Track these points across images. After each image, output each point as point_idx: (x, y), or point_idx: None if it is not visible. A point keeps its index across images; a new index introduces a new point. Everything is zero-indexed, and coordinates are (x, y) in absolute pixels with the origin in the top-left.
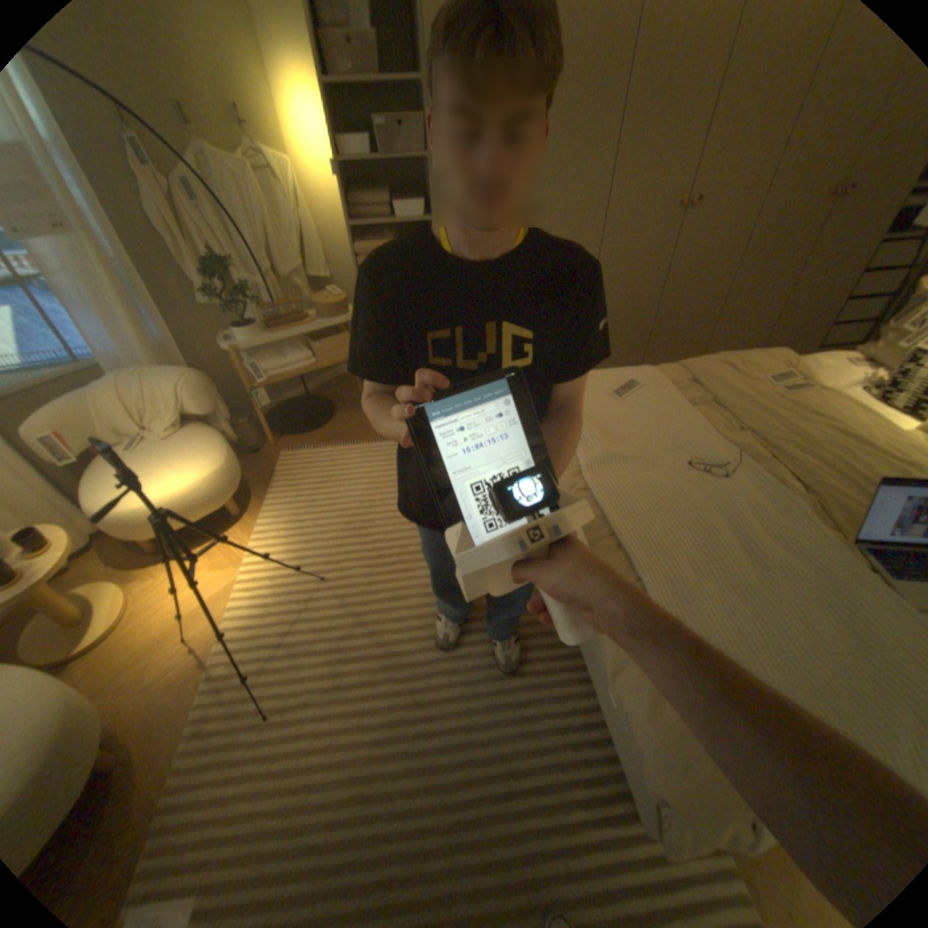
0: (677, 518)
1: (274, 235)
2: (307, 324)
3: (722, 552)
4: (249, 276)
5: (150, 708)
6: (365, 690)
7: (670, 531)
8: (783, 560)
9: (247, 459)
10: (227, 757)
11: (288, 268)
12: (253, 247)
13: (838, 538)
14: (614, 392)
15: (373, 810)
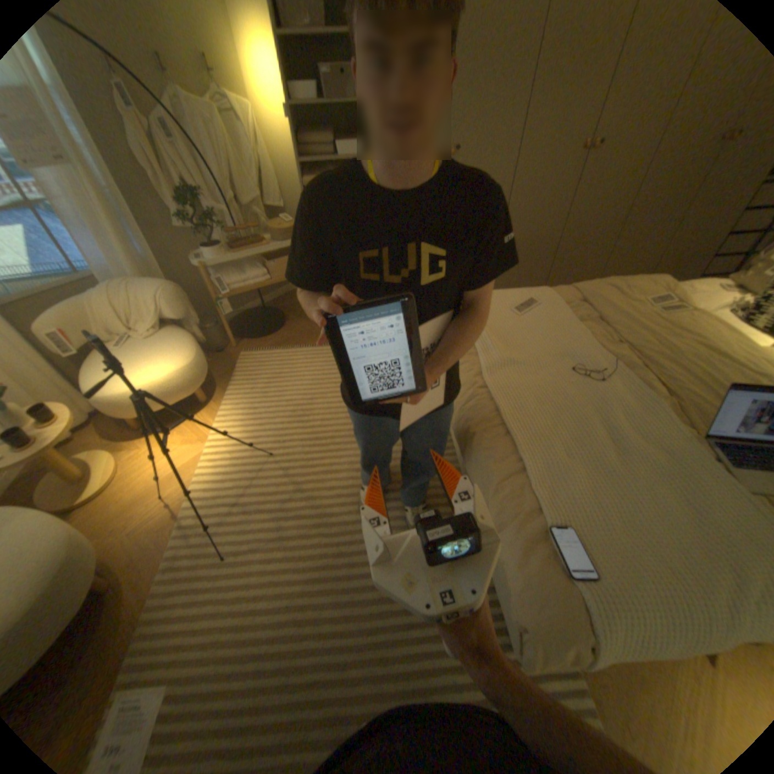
0: (558, 412)
1: (236, 169)
2: (263, 246)
3: (592, 441)
4: (215, 204)
5: (134, 548)
6: (301, 542)
7: (551, 423)
8: (642, 449)
9: (213, 358)
10: (193, 587)
11: (248, 198)
12: (219, 179)
13: (691, 433)
14: (516, 308)
15: (304, 631)
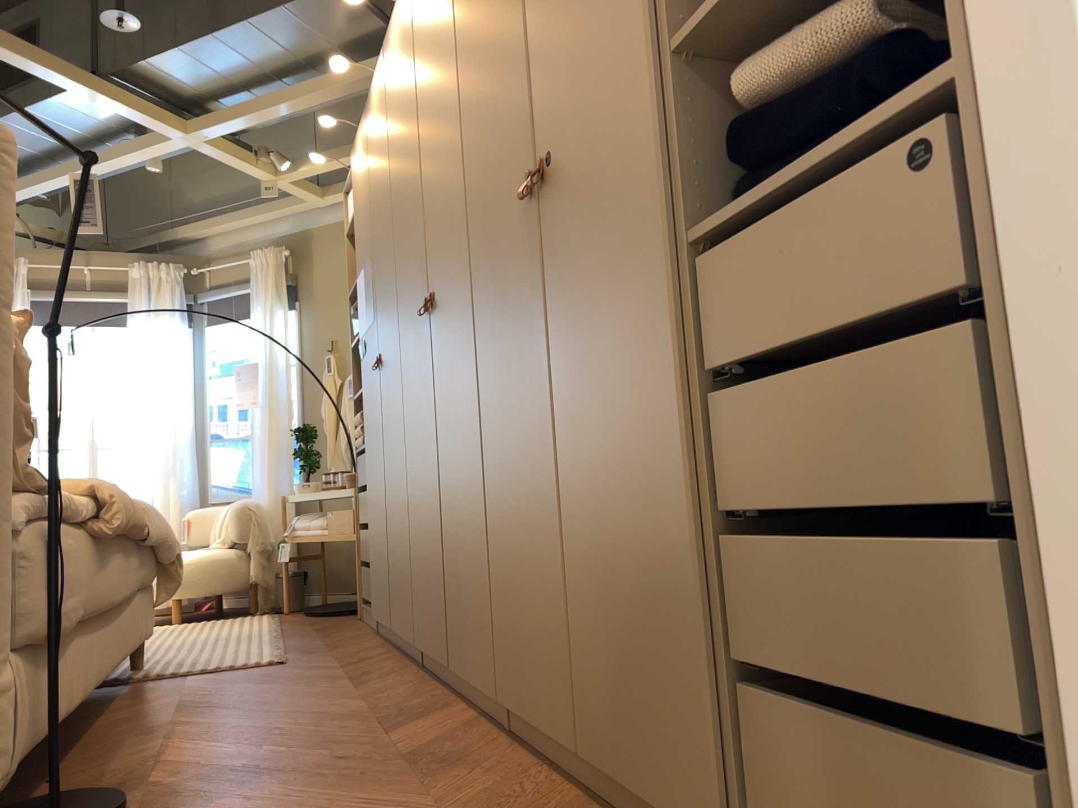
0: None
1: None
2: (341, 490)
3: None
4: None
5: None
6: None
7: None
8: None
9: (273, 610)
10: None
11: None
12: None
13: None
14: None
15: None
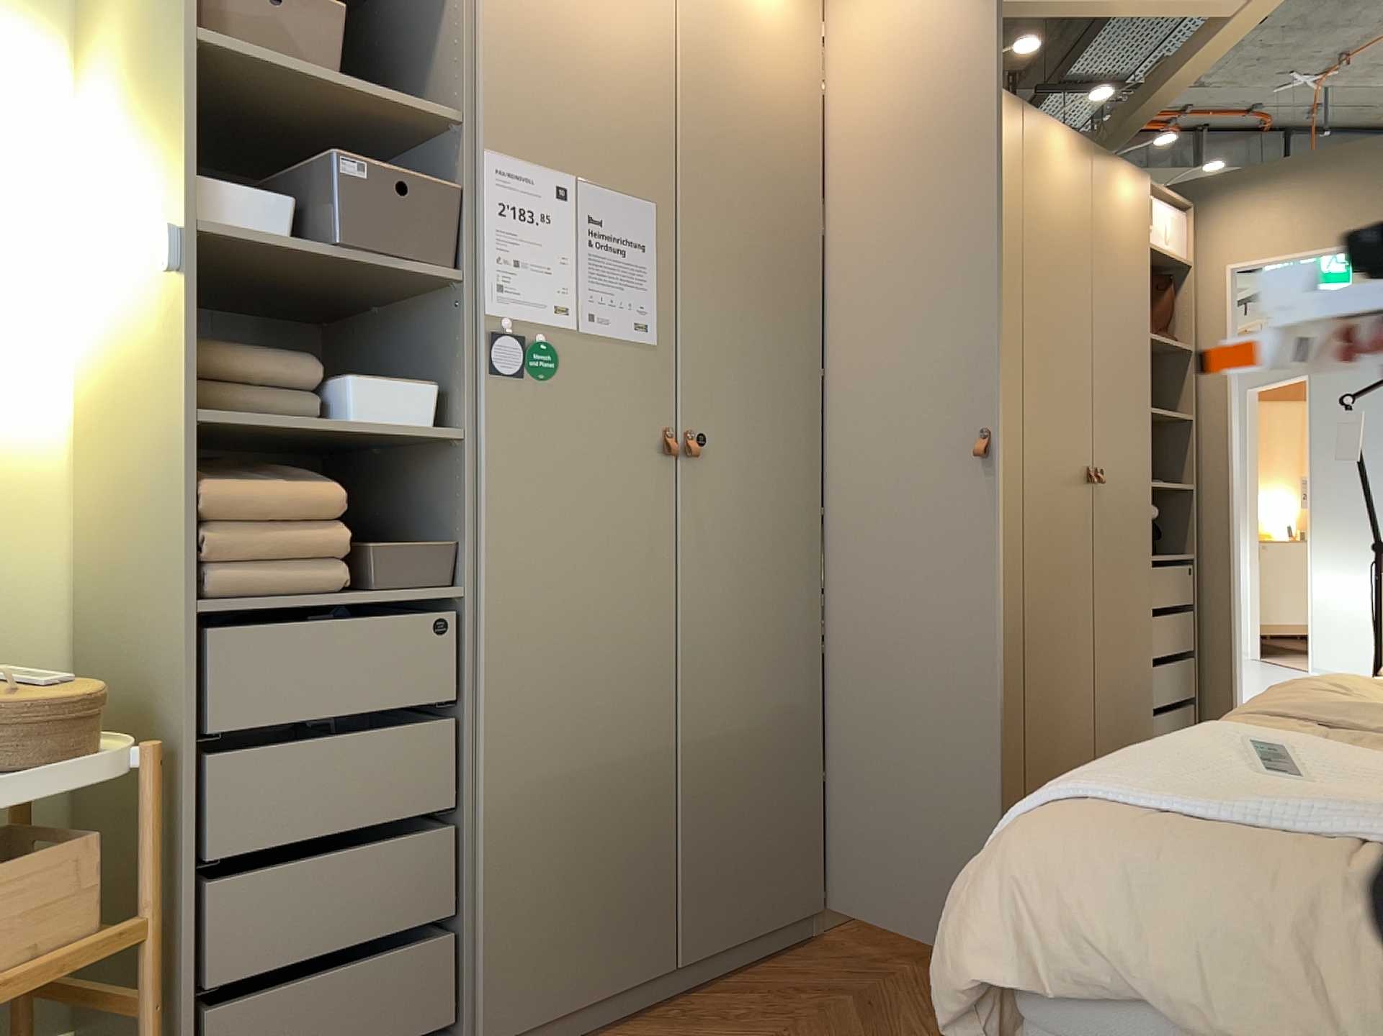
0: None
1: None
2: None
3: None
4: None
5: None
6: None
7: None
8: None
9: None
10: None
11: None
12: None
13: None
14: (1264, 772)
15: None
